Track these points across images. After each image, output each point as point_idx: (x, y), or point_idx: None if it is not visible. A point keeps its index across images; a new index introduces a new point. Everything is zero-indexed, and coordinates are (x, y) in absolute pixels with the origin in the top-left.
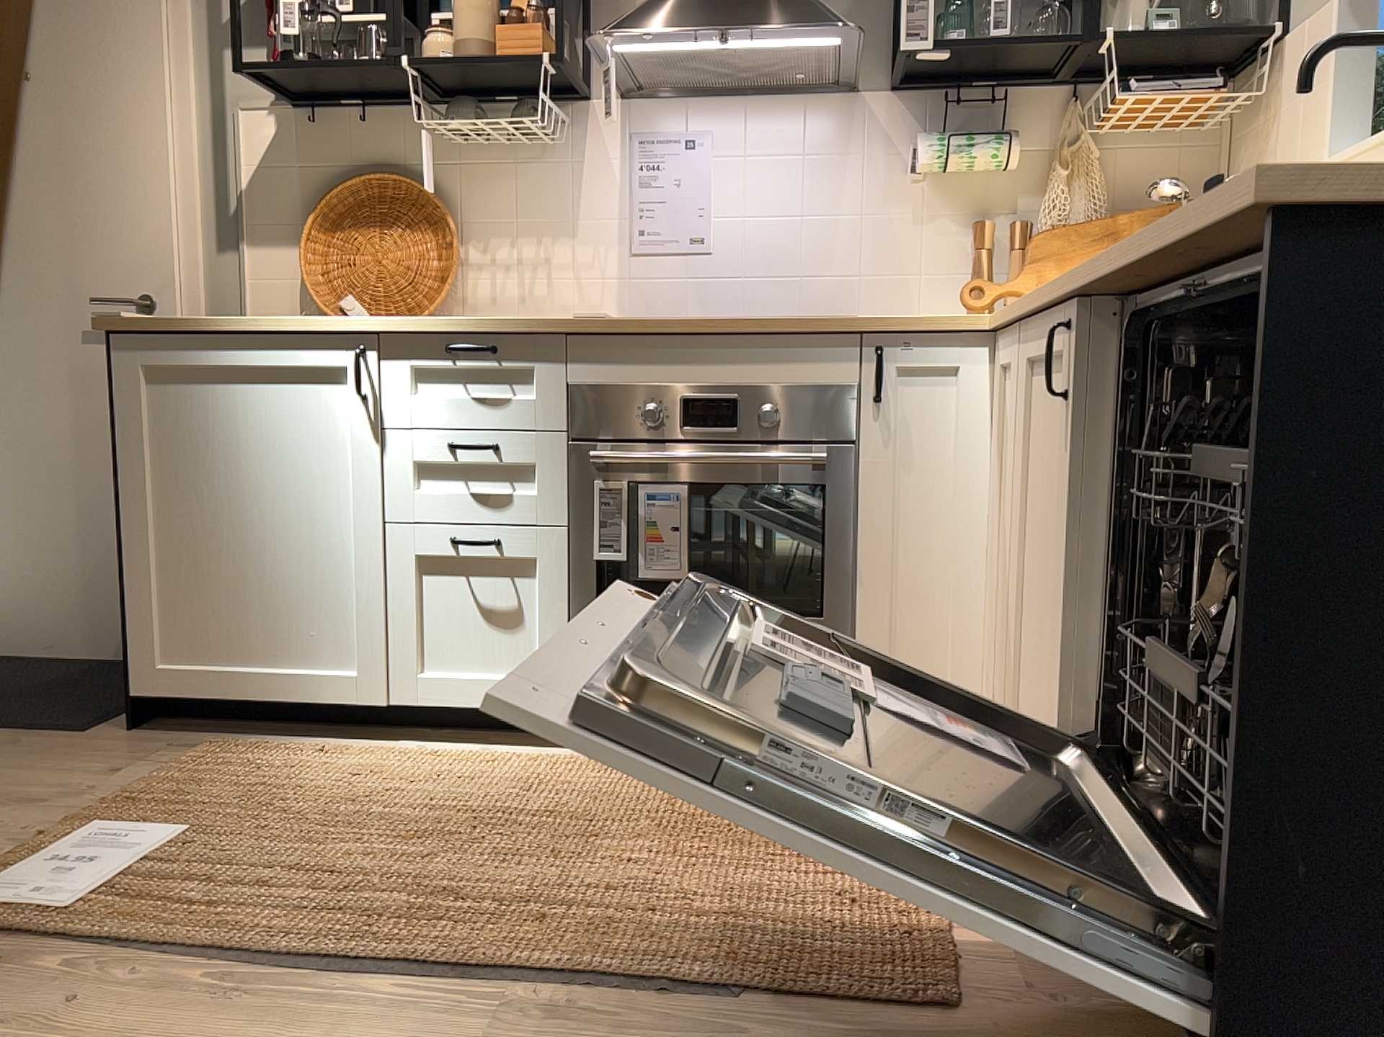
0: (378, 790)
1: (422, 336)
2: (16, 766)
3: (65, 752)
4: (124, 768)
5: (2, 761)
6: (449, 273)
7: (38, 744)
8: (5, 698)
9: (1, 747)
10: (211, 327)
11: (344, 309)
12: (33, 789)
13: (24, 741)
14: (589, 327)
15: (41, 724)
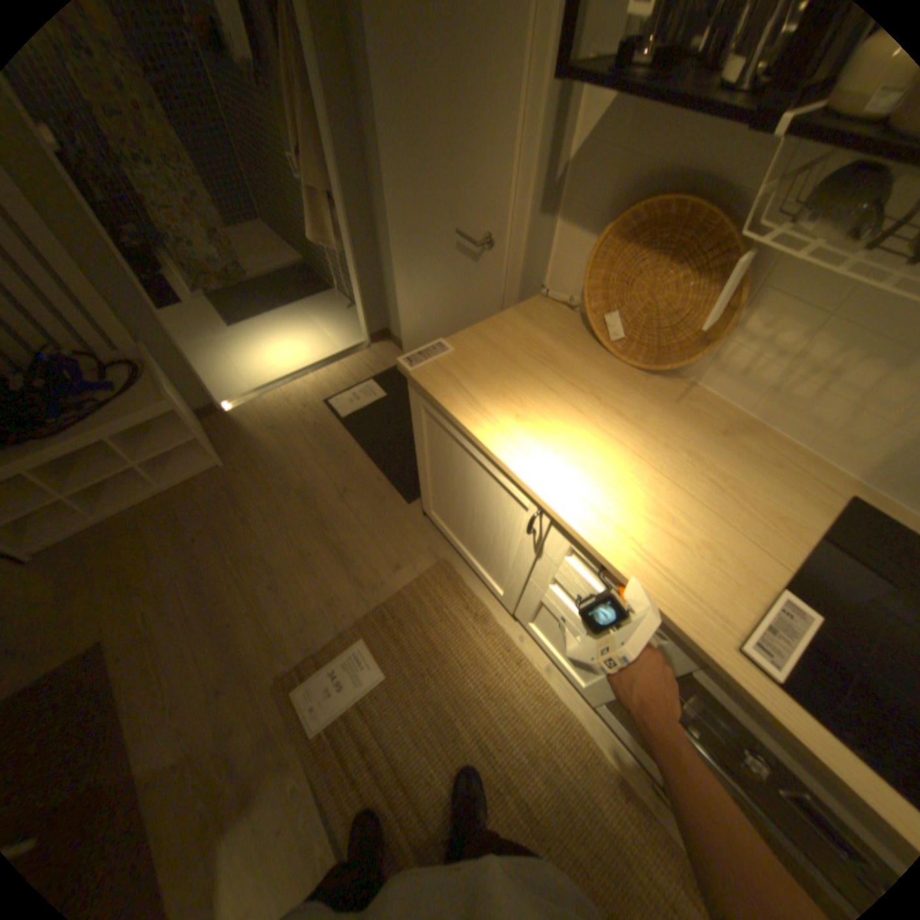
0: (474, 690)
1: (588, 546)
2: (372, 530)
3: (394, 525)
4: (403, 564)
5: (371, 521)
6: (714, 343)
7: (390, 507)
8: (403, 438)
9: (377, 501)
10: (455, 420)
11: (609, 321)
12: (367, 563)
13: (388, 498)
14: (747, 696)
15: (399, 484)
